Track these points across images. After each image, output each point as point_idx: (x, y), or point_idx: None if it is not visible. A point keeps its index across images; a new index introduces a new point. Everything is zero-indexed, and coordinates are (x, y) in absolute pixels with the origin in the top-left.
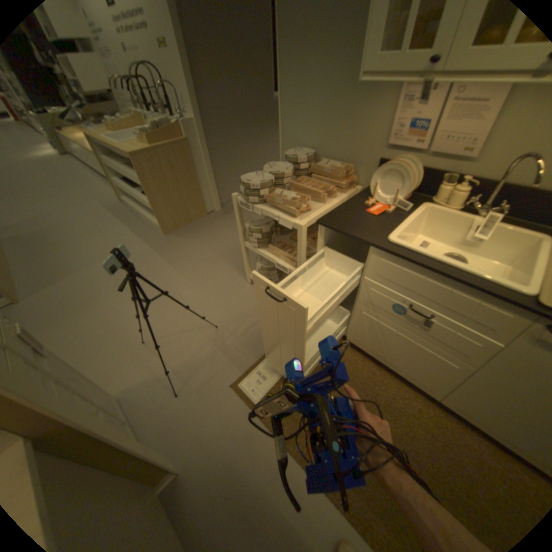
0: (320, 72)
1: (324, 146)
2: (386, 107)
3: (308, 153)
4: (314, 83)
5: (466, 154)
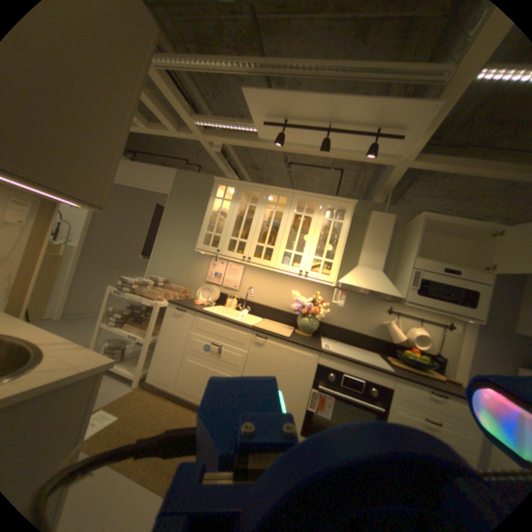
0: (178, 247)
1: (174, 278)
2: (205, 267)
3: (164, 279)
4: (174, 250)
5: (234, 288)
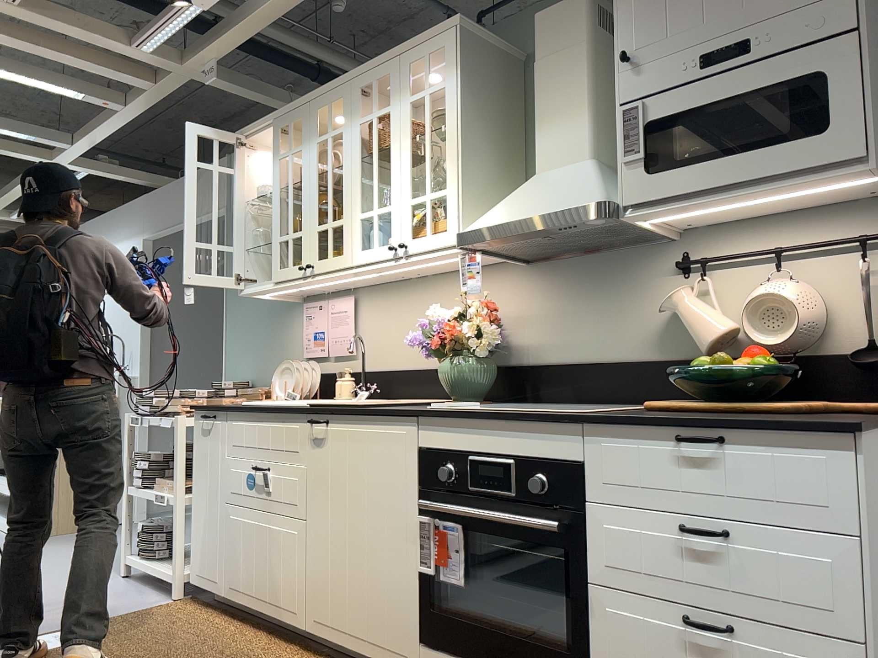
0: (254, 309)
1: (260, 375)
2: (298, 328)
3: (242, 381)
4: (251, 317)
5: (348, 353)
